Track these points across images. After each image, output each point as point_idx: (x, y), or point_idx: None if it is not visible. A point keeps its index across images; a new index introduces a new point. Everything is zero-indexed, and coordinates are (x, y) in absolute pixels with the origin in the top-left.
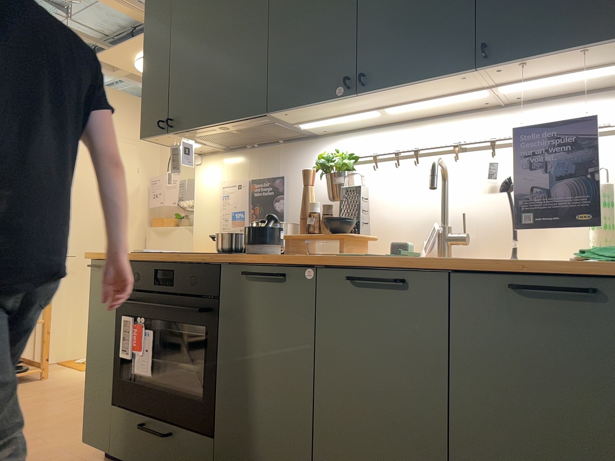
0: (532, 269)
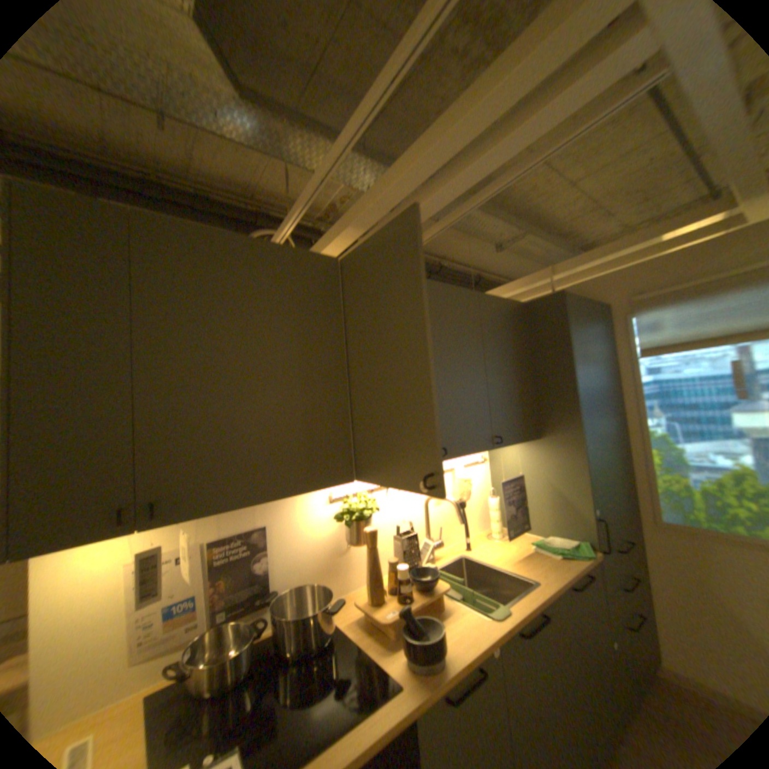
0: (579, 578)
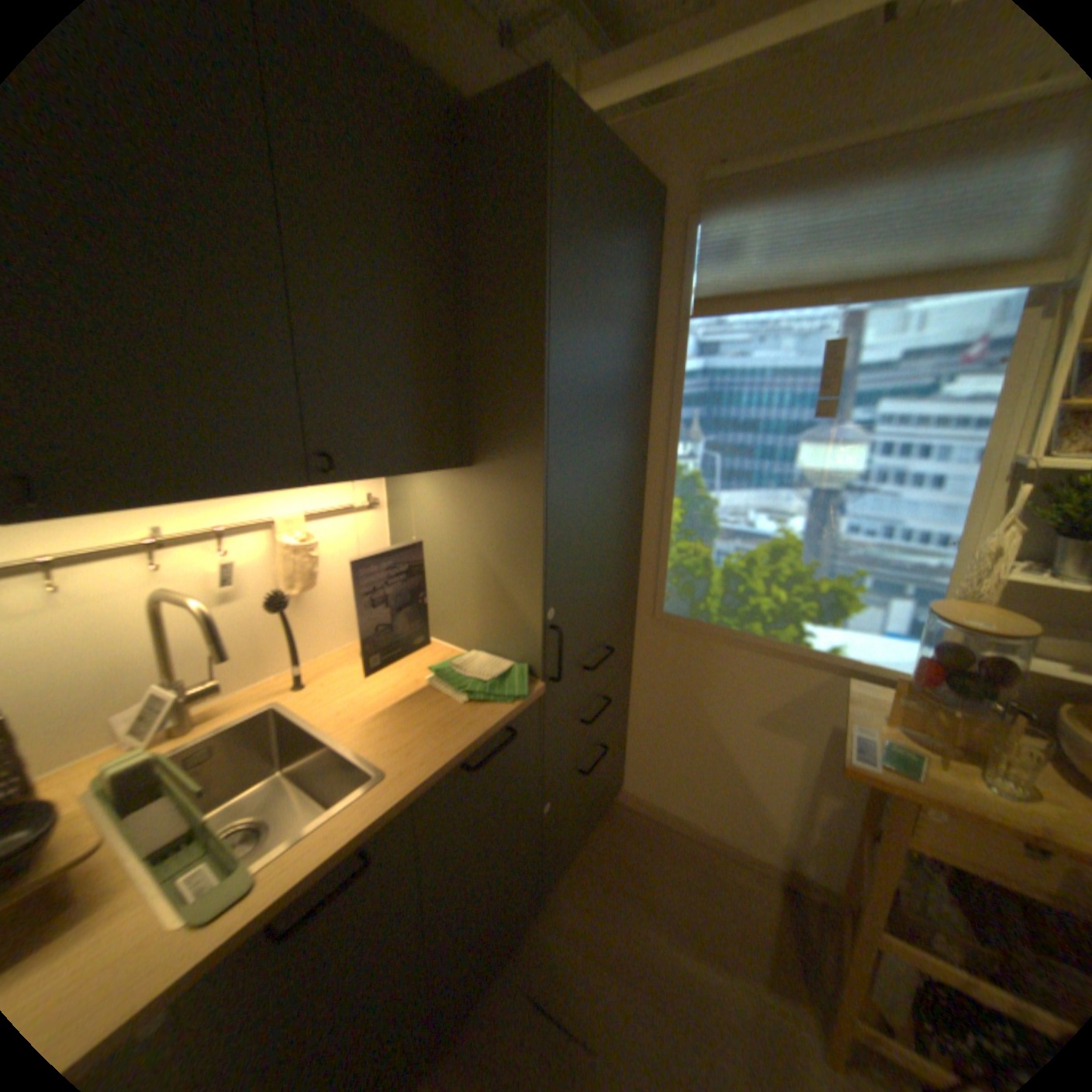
0: (477, 744)
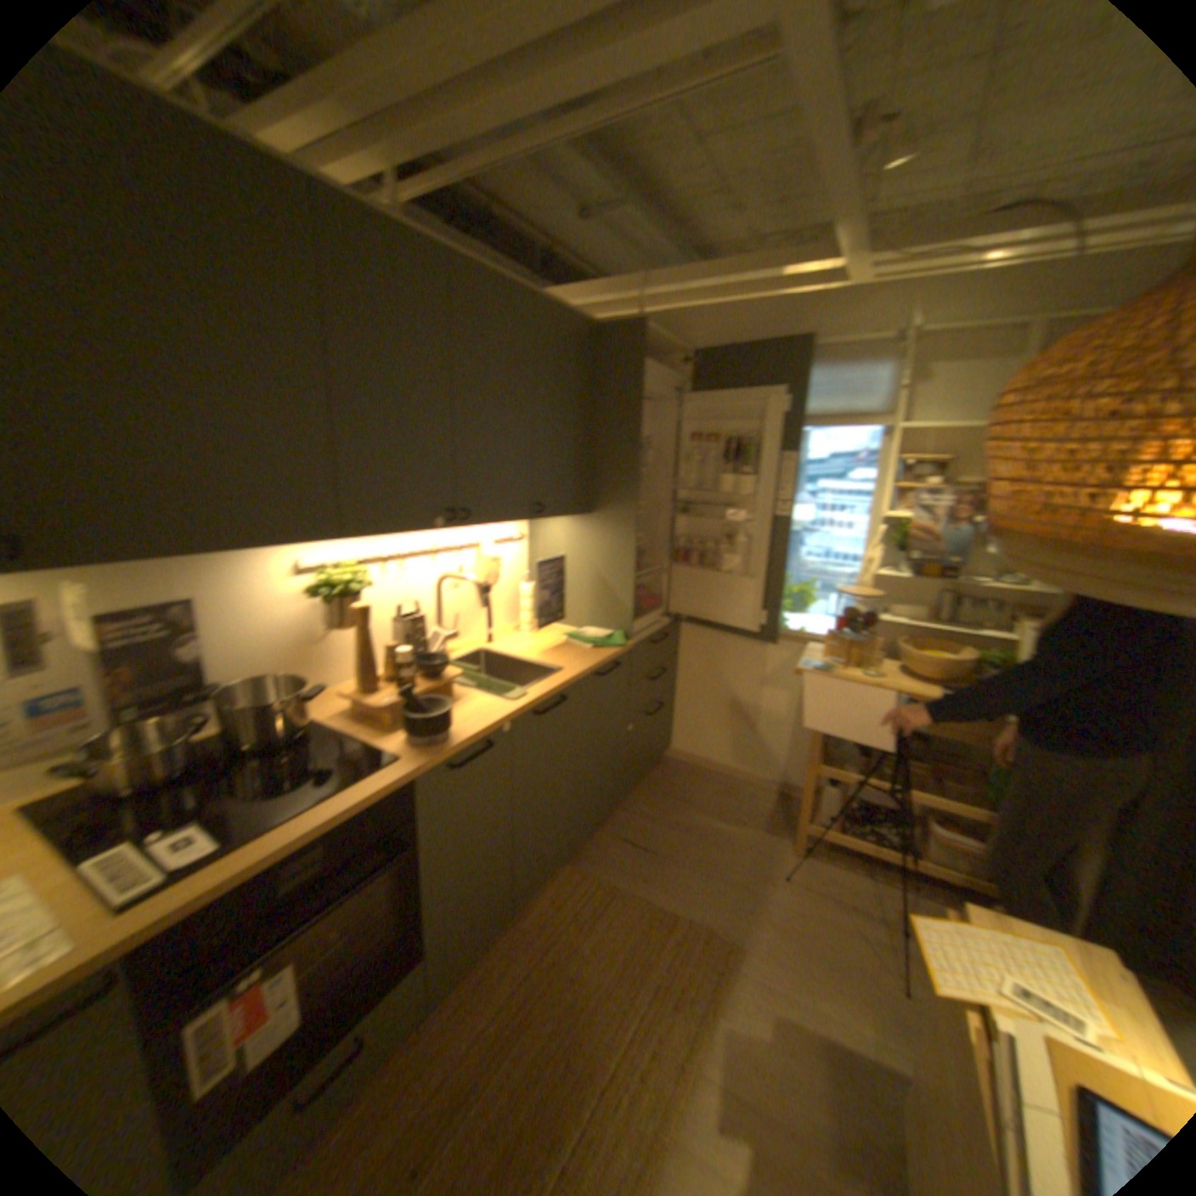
0: (602, 663)
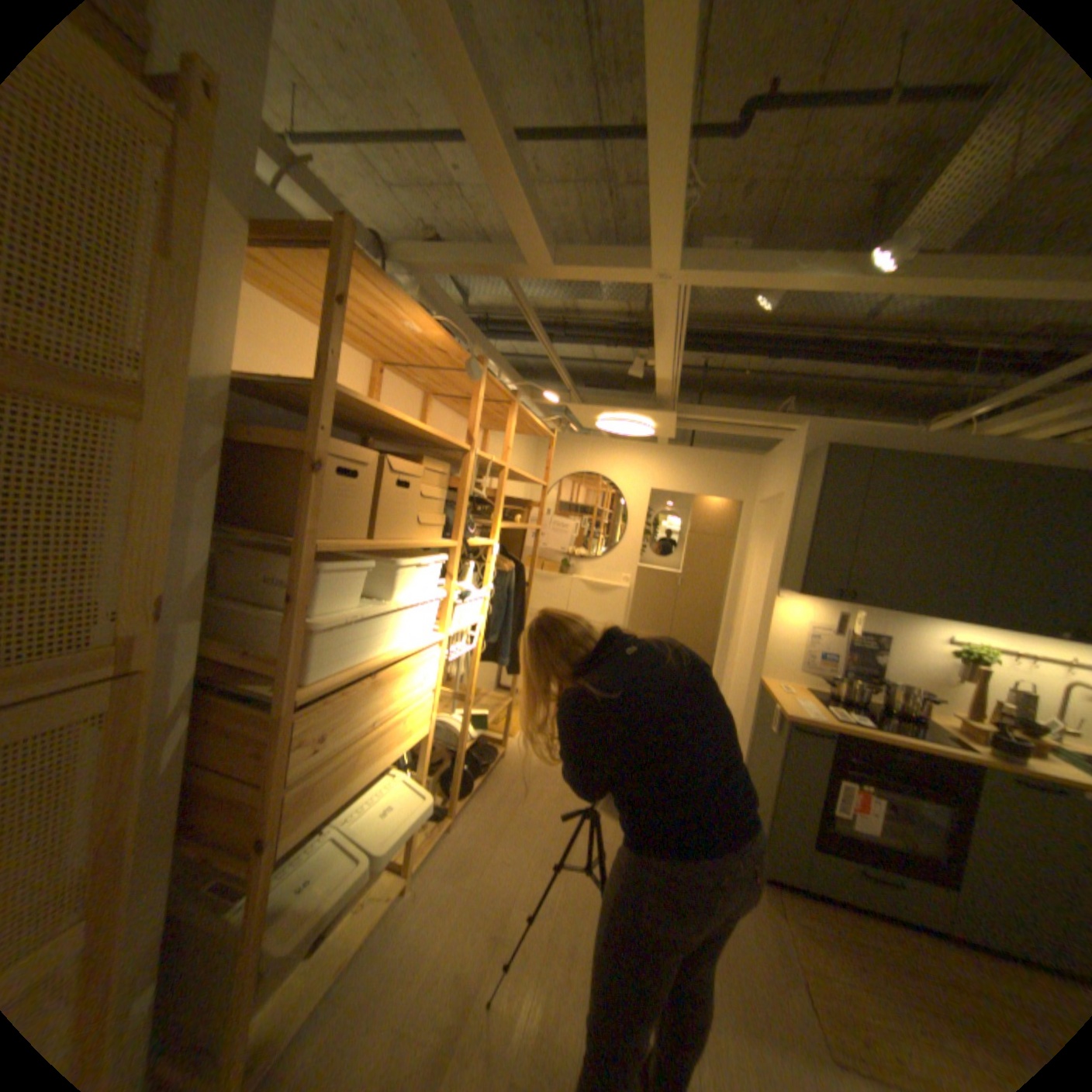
0: None
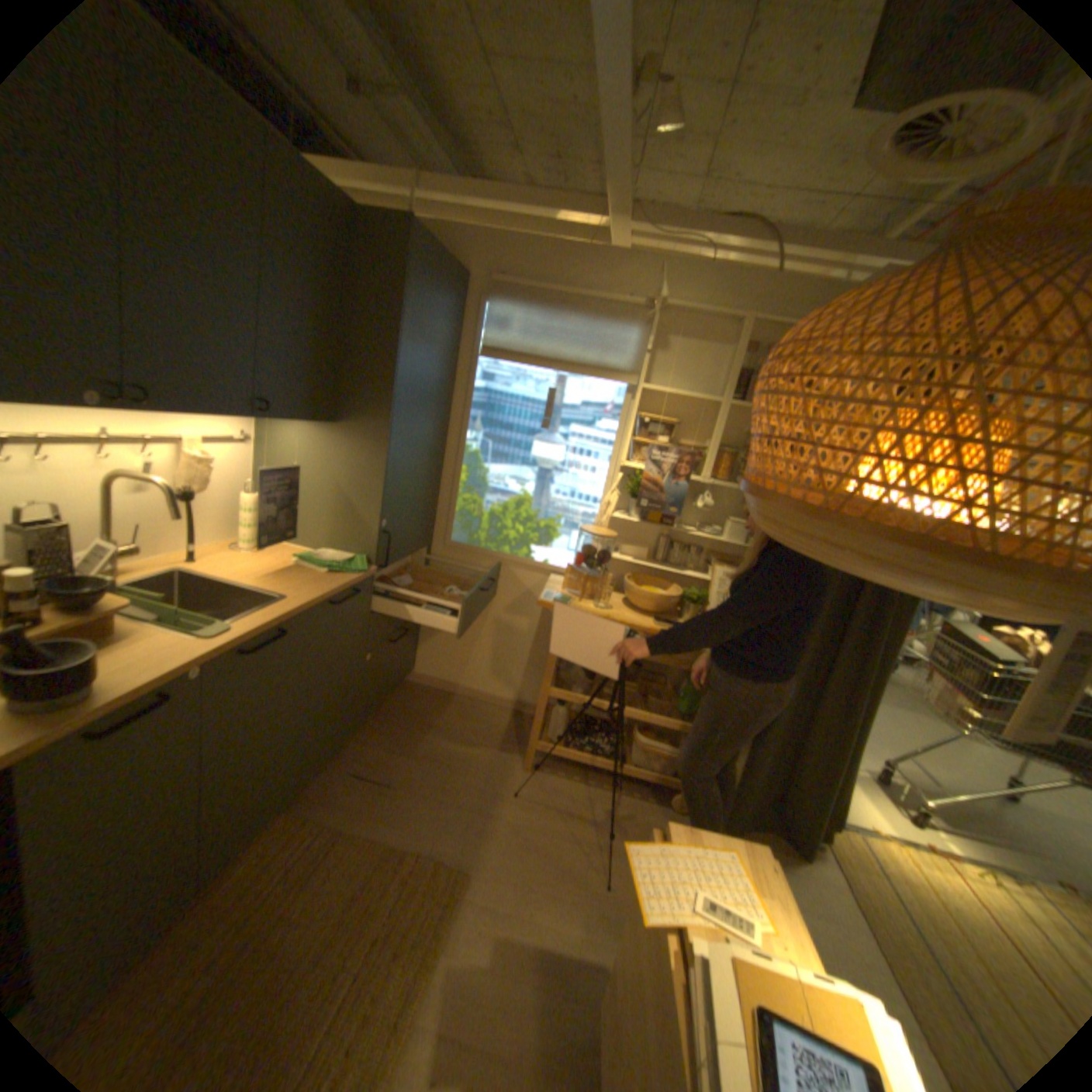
0: (340, 590)
